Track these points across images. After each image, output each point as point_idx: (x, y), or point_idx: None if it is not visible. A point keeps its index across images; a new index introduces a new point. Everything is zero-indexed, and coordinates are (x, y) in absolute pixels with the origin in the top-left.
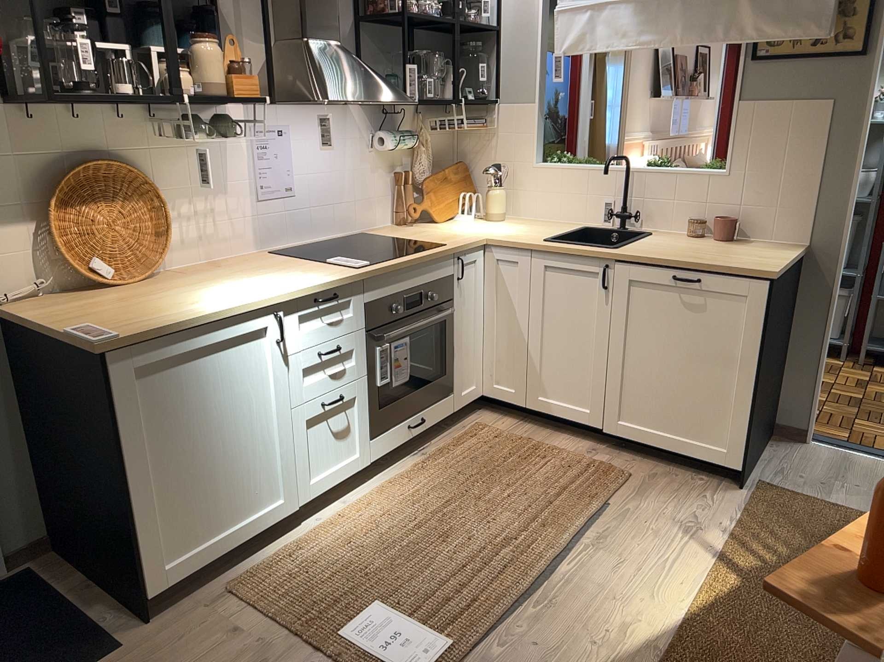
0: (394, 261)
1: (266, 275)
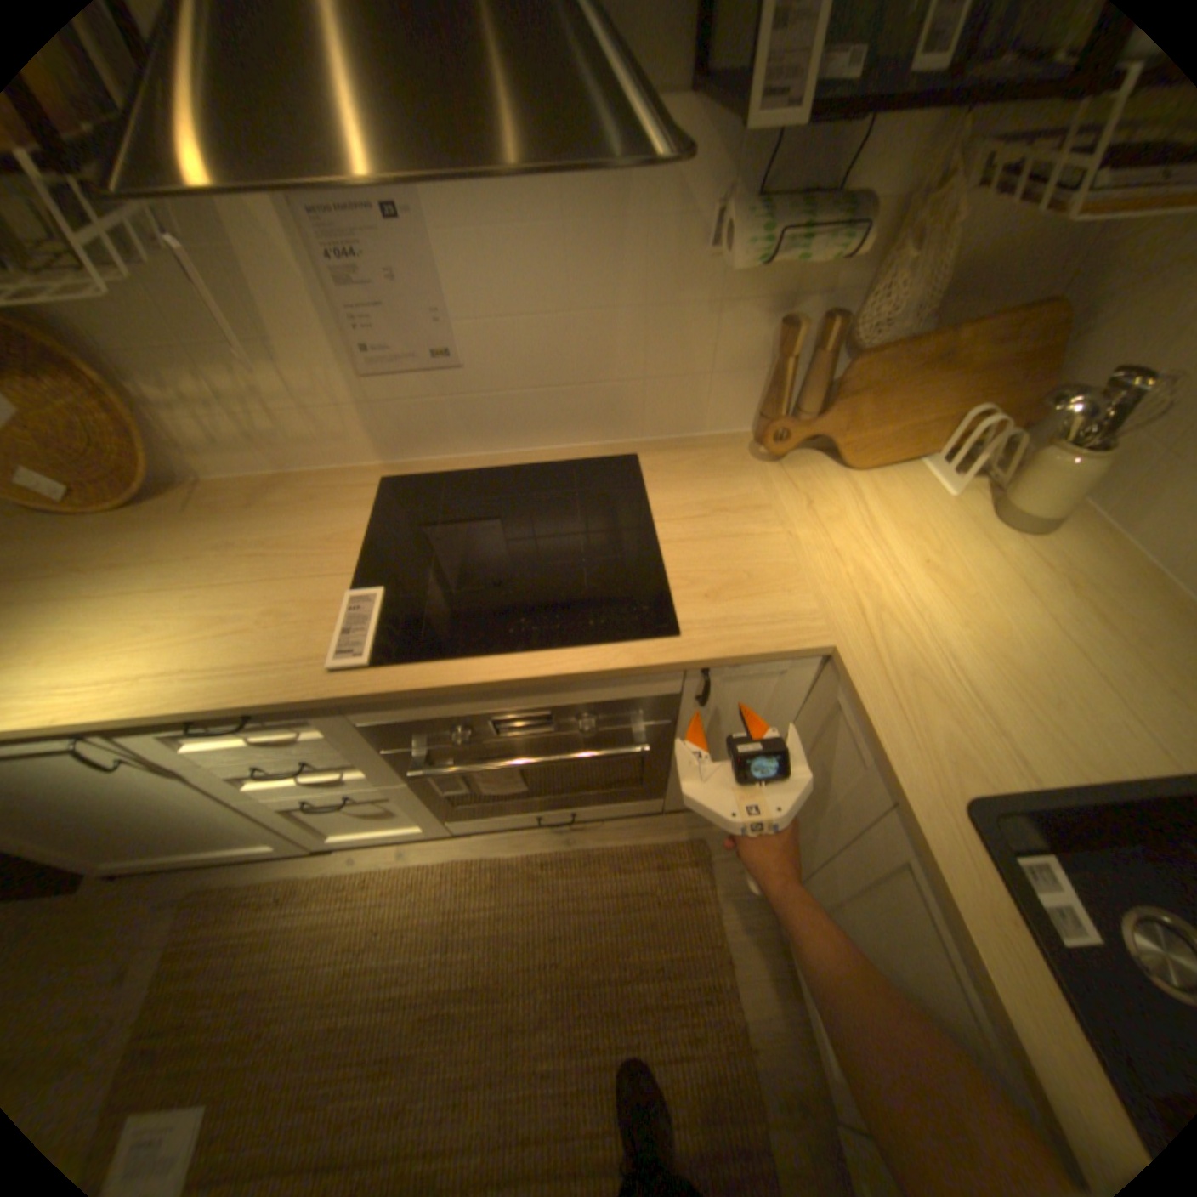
0: (440, 674)
1: (216, 591)
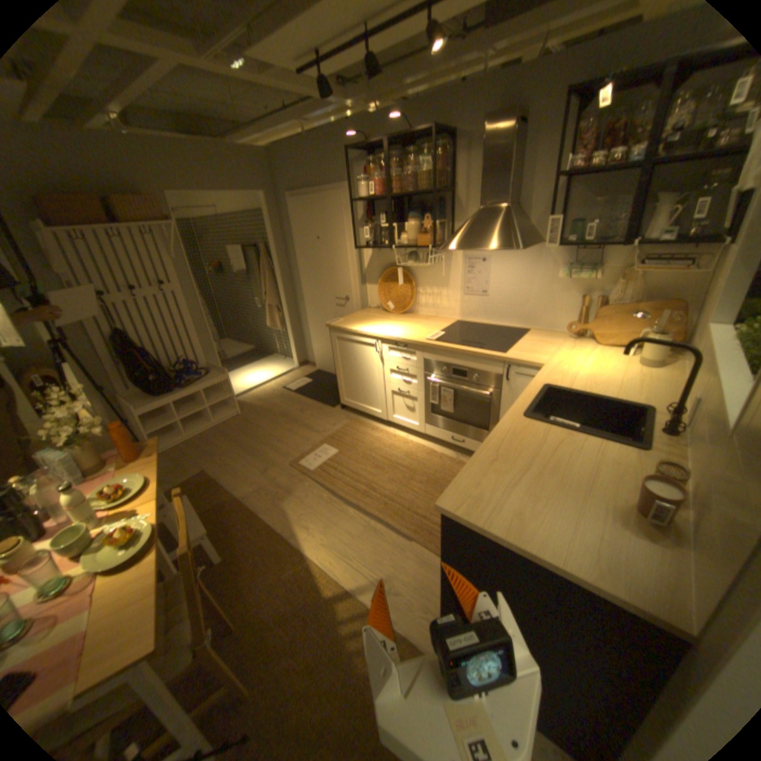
0: (446, 345)
1: (411, 327)
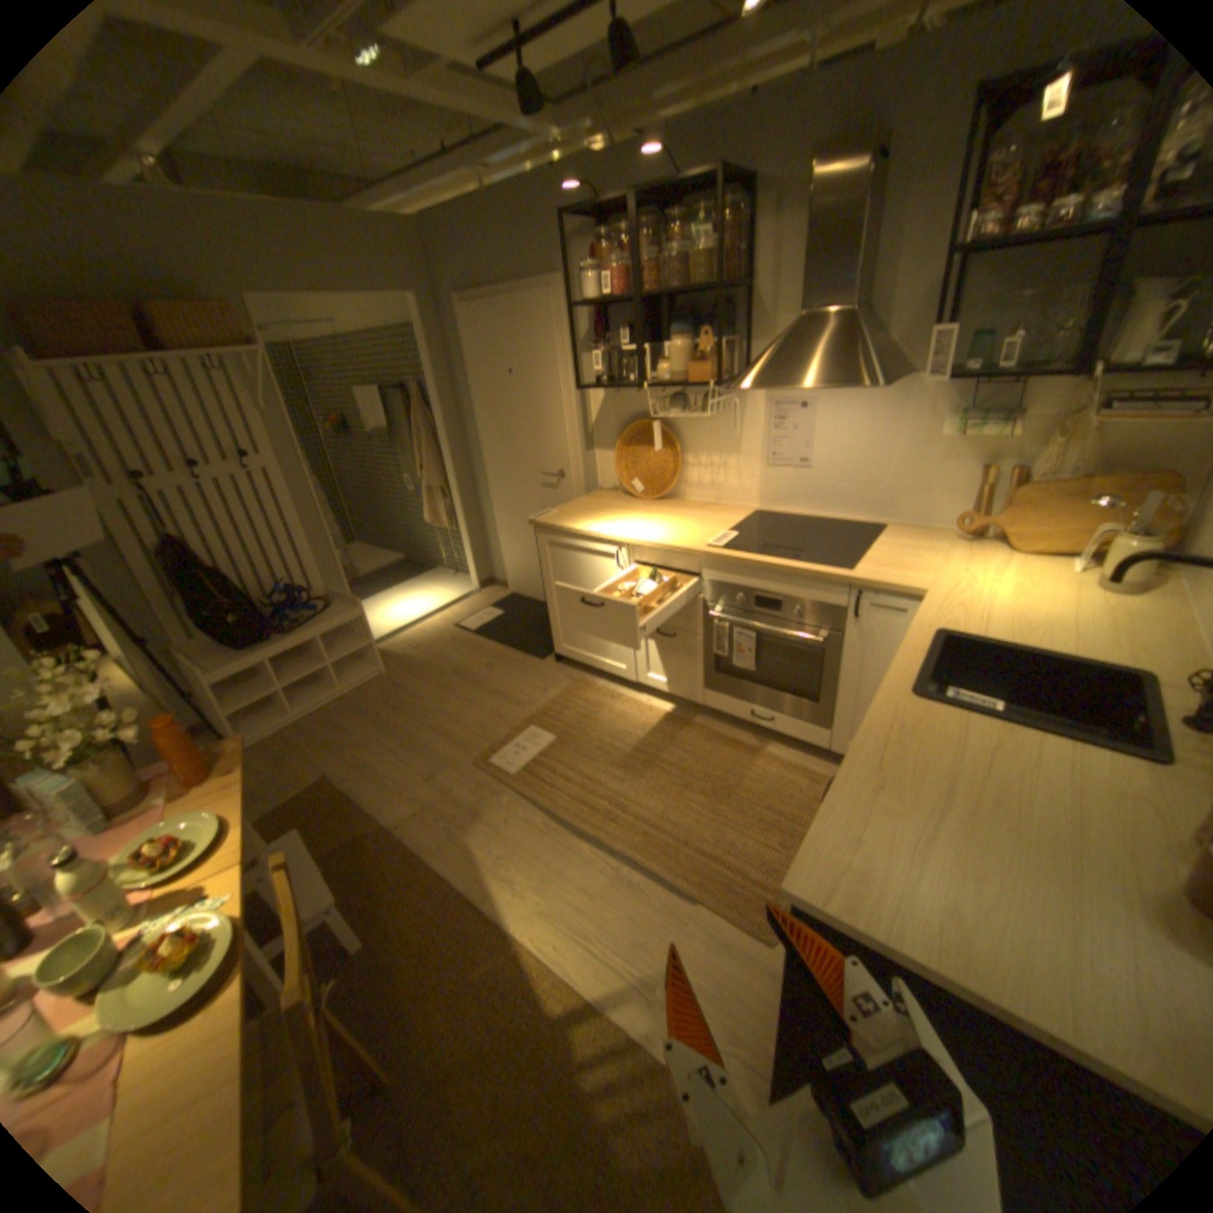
0: (744, 556)
1: (678, 524)
